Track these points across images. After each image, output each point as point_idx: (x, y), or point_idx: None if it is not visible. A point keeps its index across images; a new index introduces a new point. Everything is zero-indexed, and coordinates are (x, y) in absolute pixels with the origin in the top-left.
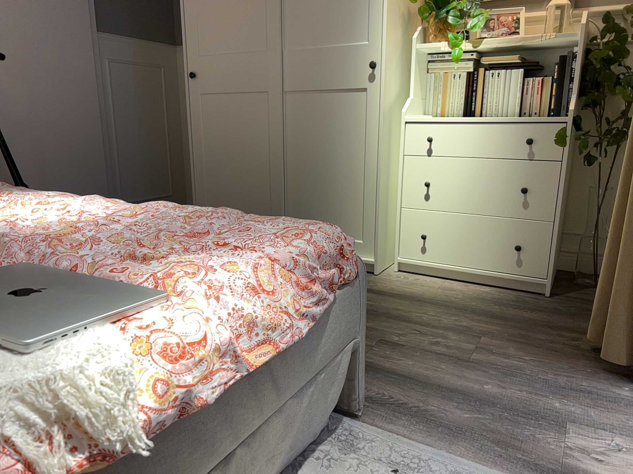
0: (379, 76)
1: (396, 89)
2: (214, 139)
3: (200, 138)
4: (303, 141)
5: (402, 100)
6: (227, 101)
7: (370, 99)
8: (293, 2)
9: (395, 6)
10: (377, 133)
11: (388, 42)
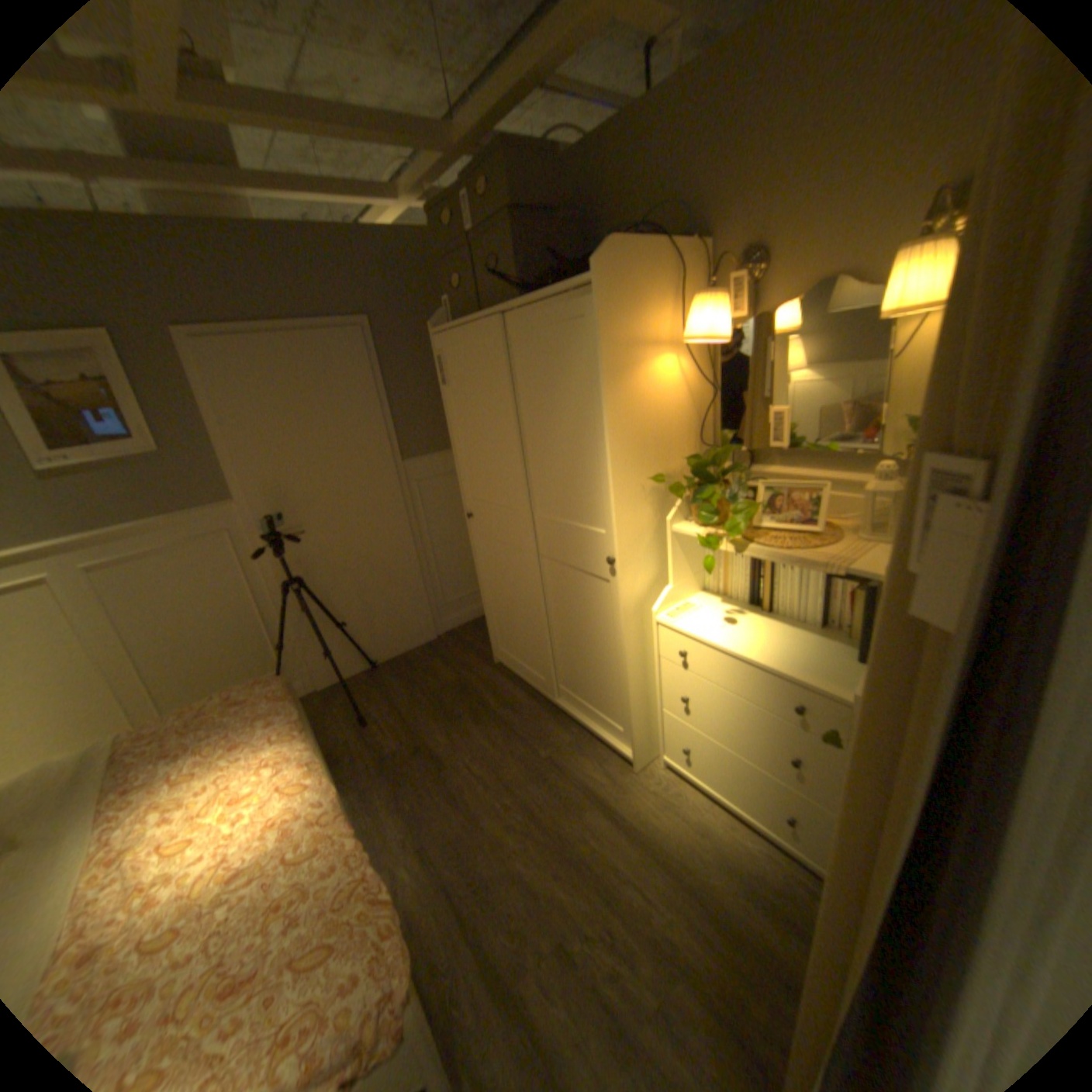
0: (619, 574)
1: (651, 577)
2: (493, 578)
3: (483, 574)
4: (561, 610)
5: (664, 582)
6: (497, 549)
7: (613, 595)
8: (536, 469)
9: (636, 491)
10: (623, 633)
11: (624, 540)
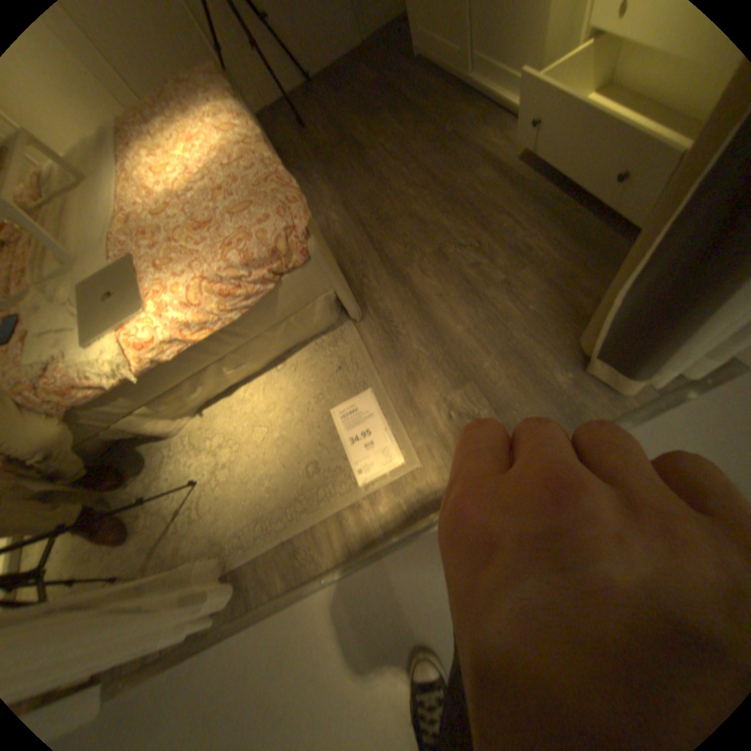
0: None
1: None
2: None
3: None
4: None
5: None
6: None
7: None
8: None
9: None
10: None
11: None
